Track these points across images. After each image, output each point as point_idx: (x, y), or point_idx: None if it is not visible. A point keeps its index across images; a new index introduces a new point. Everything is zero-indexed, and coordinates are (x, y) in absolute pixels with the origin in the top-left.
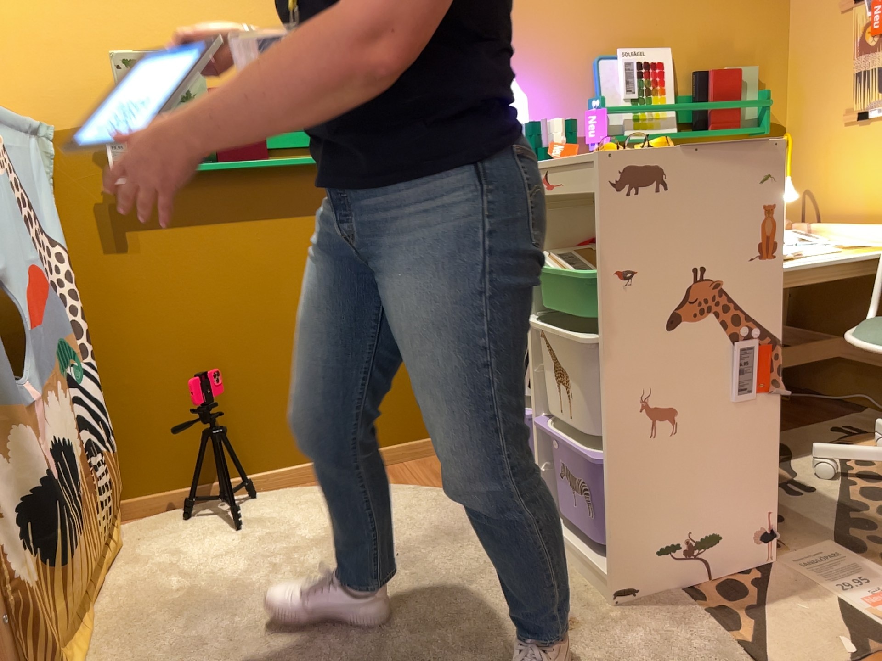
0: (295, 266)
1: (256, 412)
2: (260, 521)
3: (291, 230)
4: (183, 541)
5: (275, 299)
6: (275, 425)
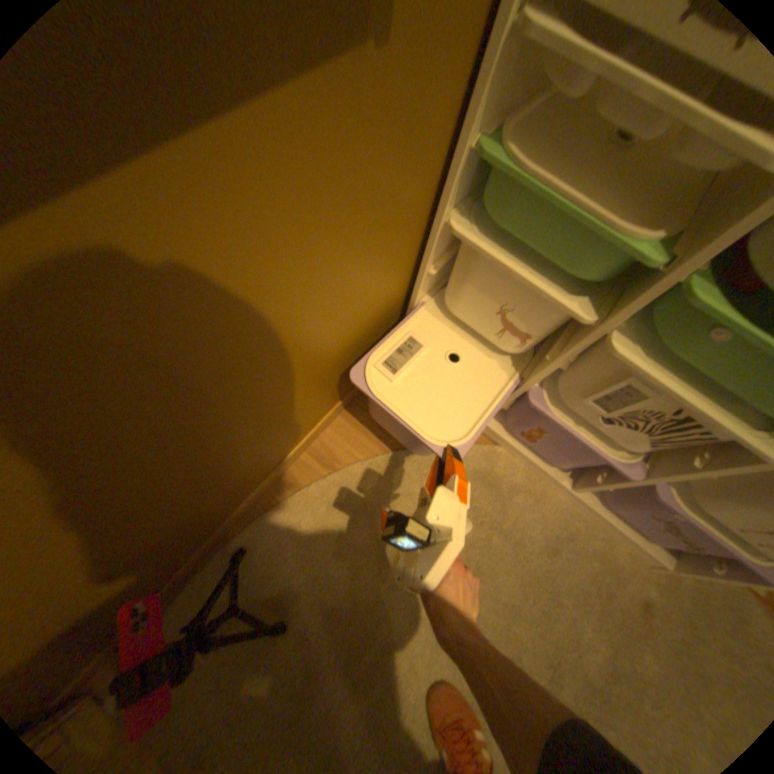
0: (171, 346)
1: (200, 514)
2: (295, 594)
3: (87, 260)
4: (235, 684)
5: (153, 433)
6: (228, 494)
